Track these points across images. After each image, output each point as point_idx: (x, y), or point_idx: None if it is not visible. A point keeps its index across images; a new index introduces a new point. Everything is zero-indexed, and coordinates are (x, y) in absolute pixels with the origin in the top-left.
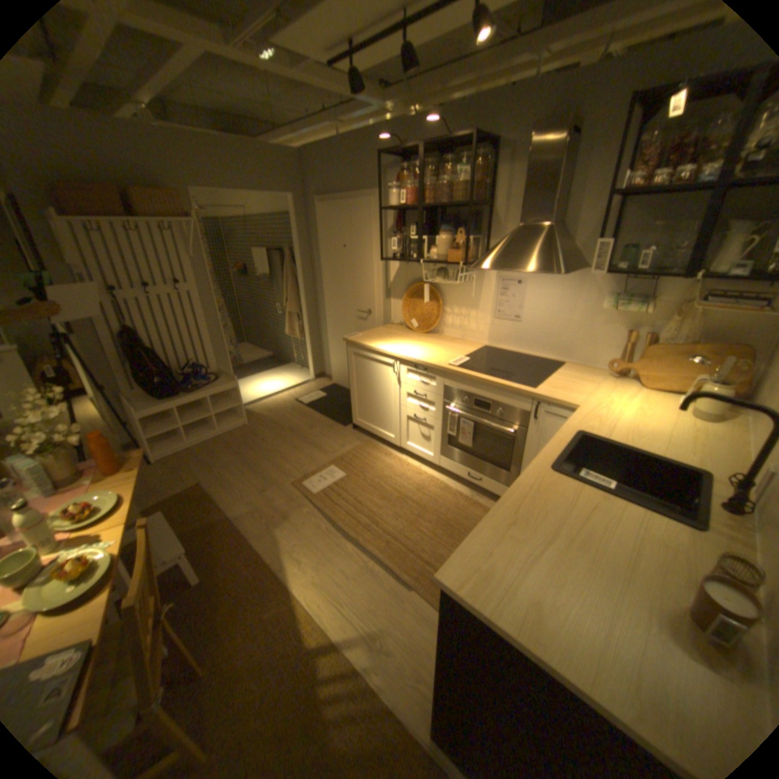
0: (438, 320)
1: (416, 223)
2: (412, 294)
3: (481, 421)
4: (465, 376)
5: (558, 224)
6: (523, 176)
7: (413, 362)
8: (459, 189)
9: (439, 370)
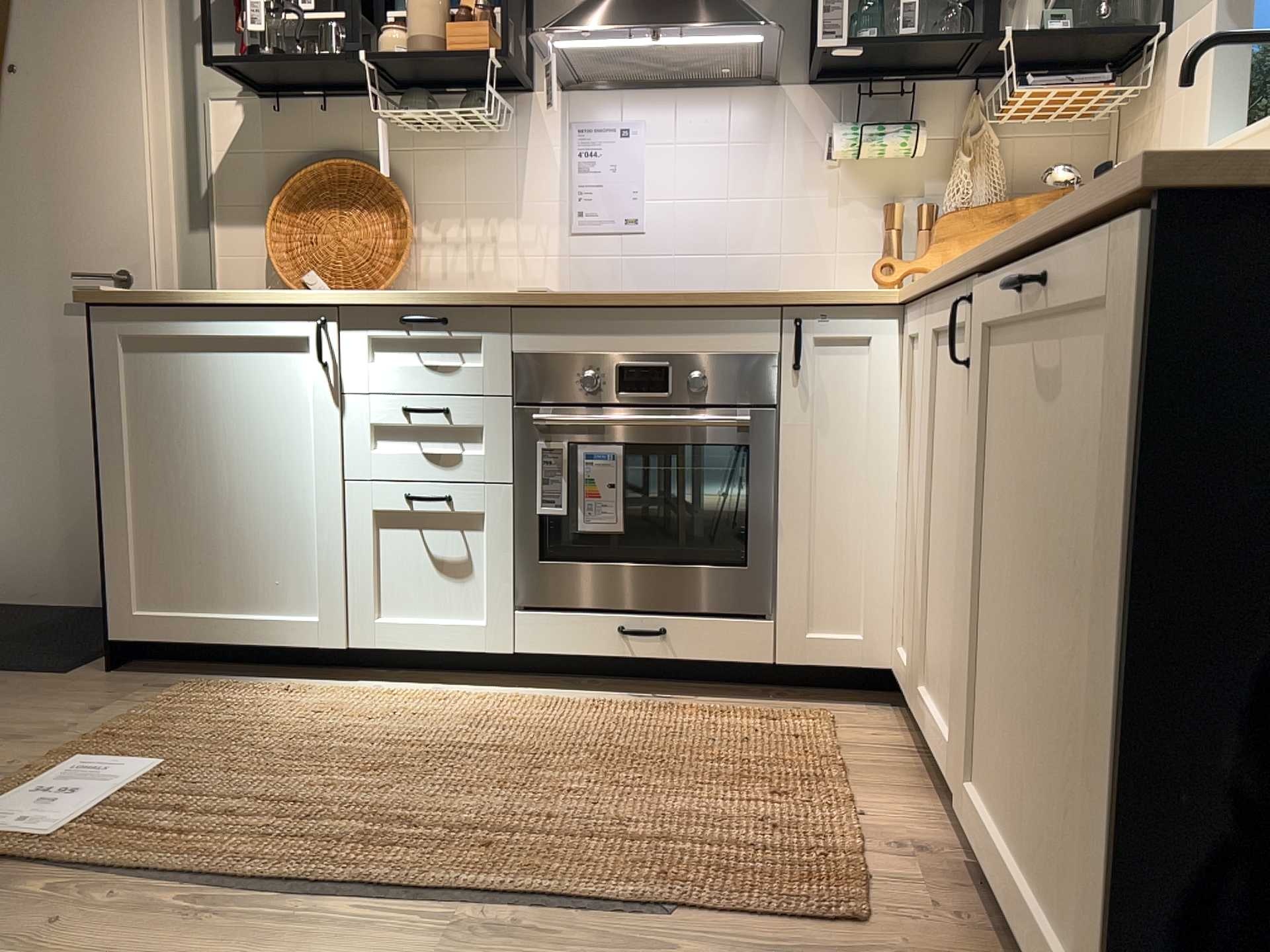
0: (403, 256)
1: None
2: (300, 198)
3: (654, 419)
4: (586, 300)
5: None
6: None
7: (397, 305)
8: None
9: (495, 308)
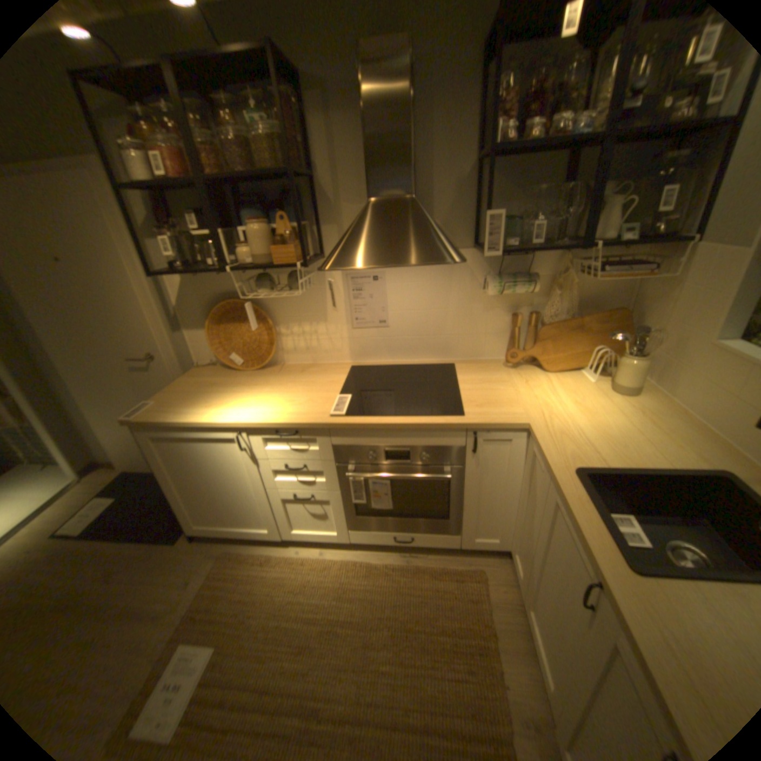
0: (274, 347)
1: (190, 210)
2: (219, 317)
3: (403, 477)
4: (365, 426)
5: (418, 196)
6: (347, 132)
7: (272, 427)
8: (256, 151)
9: (320, 428)
